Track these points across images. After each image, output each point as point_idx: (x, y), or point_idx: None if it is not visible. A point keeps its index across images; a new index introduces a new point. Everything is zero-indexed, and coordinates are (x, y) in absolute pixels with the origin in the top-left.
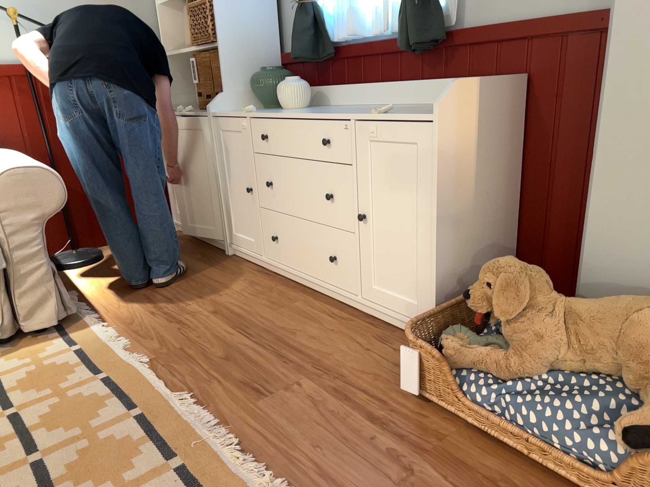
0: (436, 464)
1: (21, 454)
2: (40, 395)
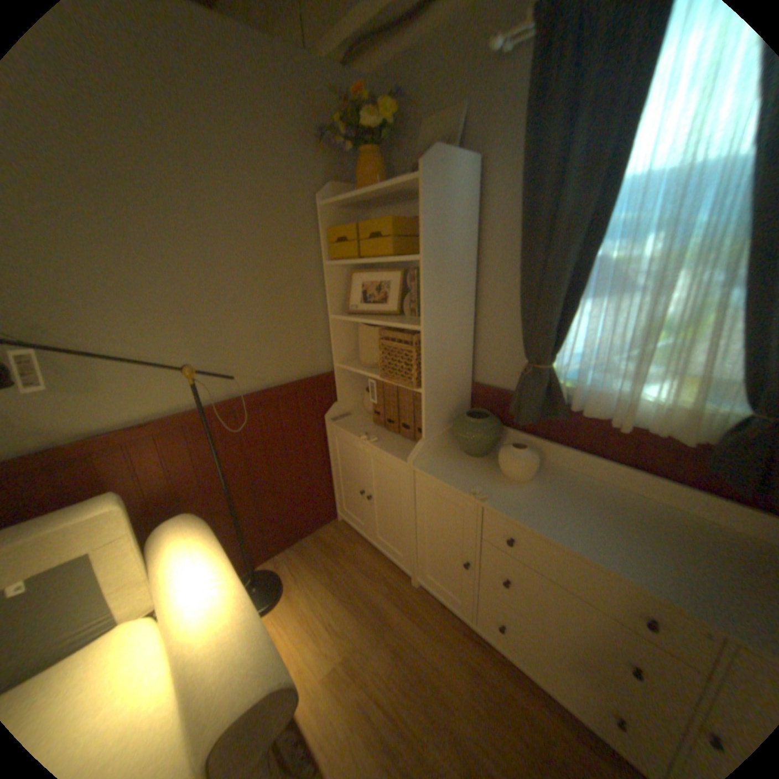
0: None
1: None
2: None
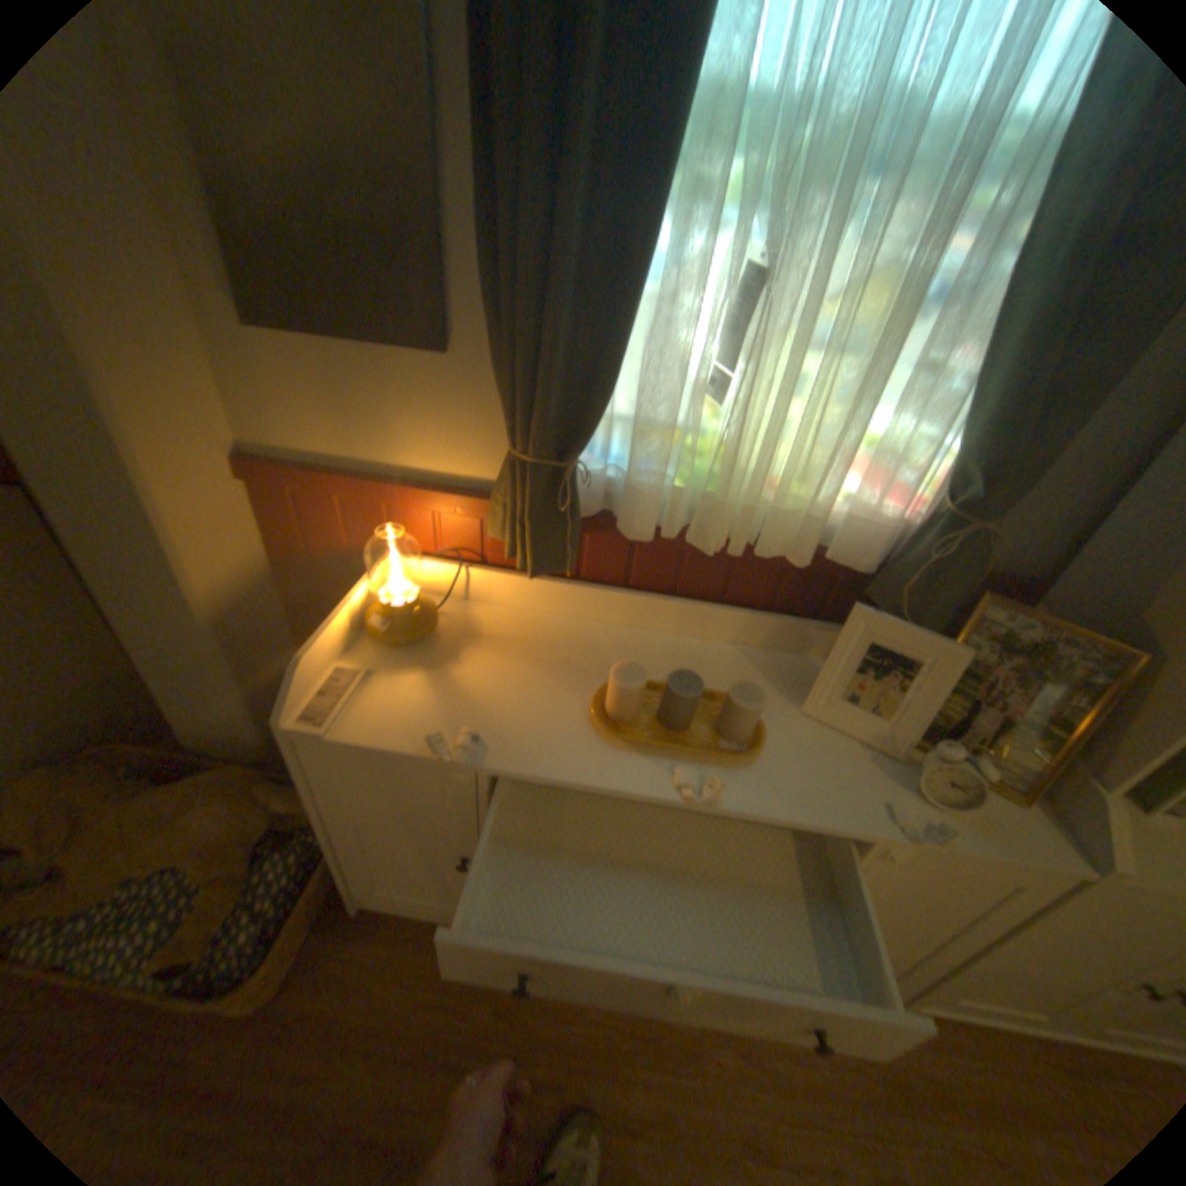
0: None
1: None
2: None
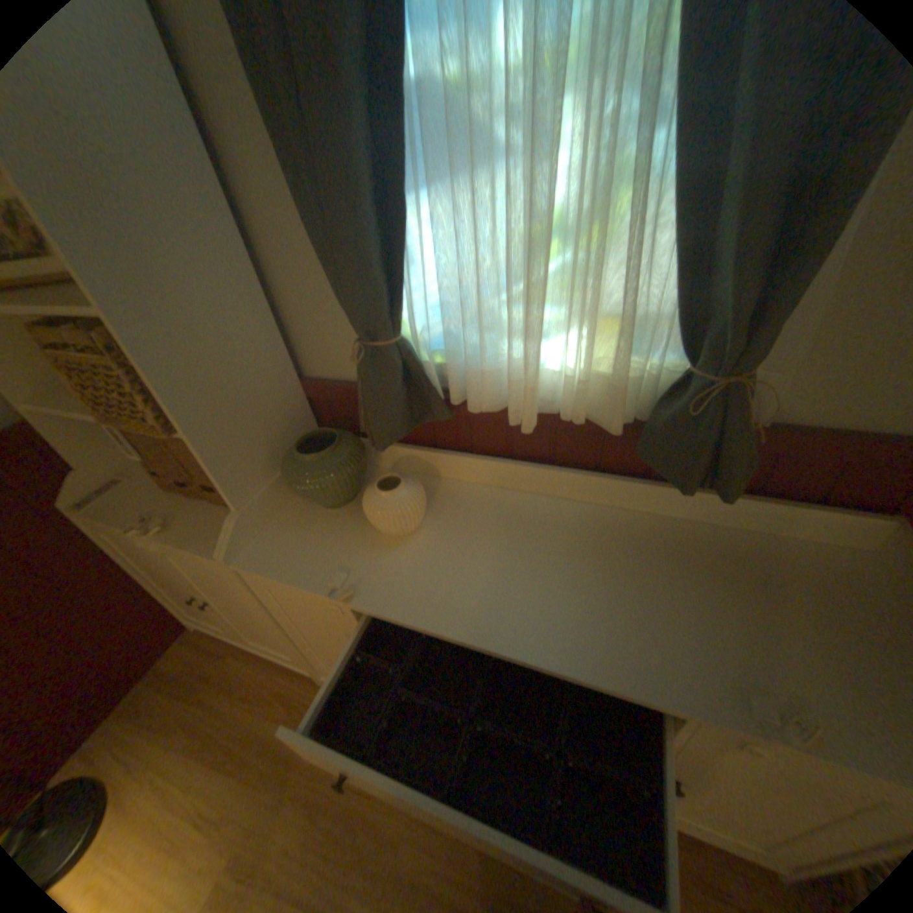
0: None
1: None
2: None
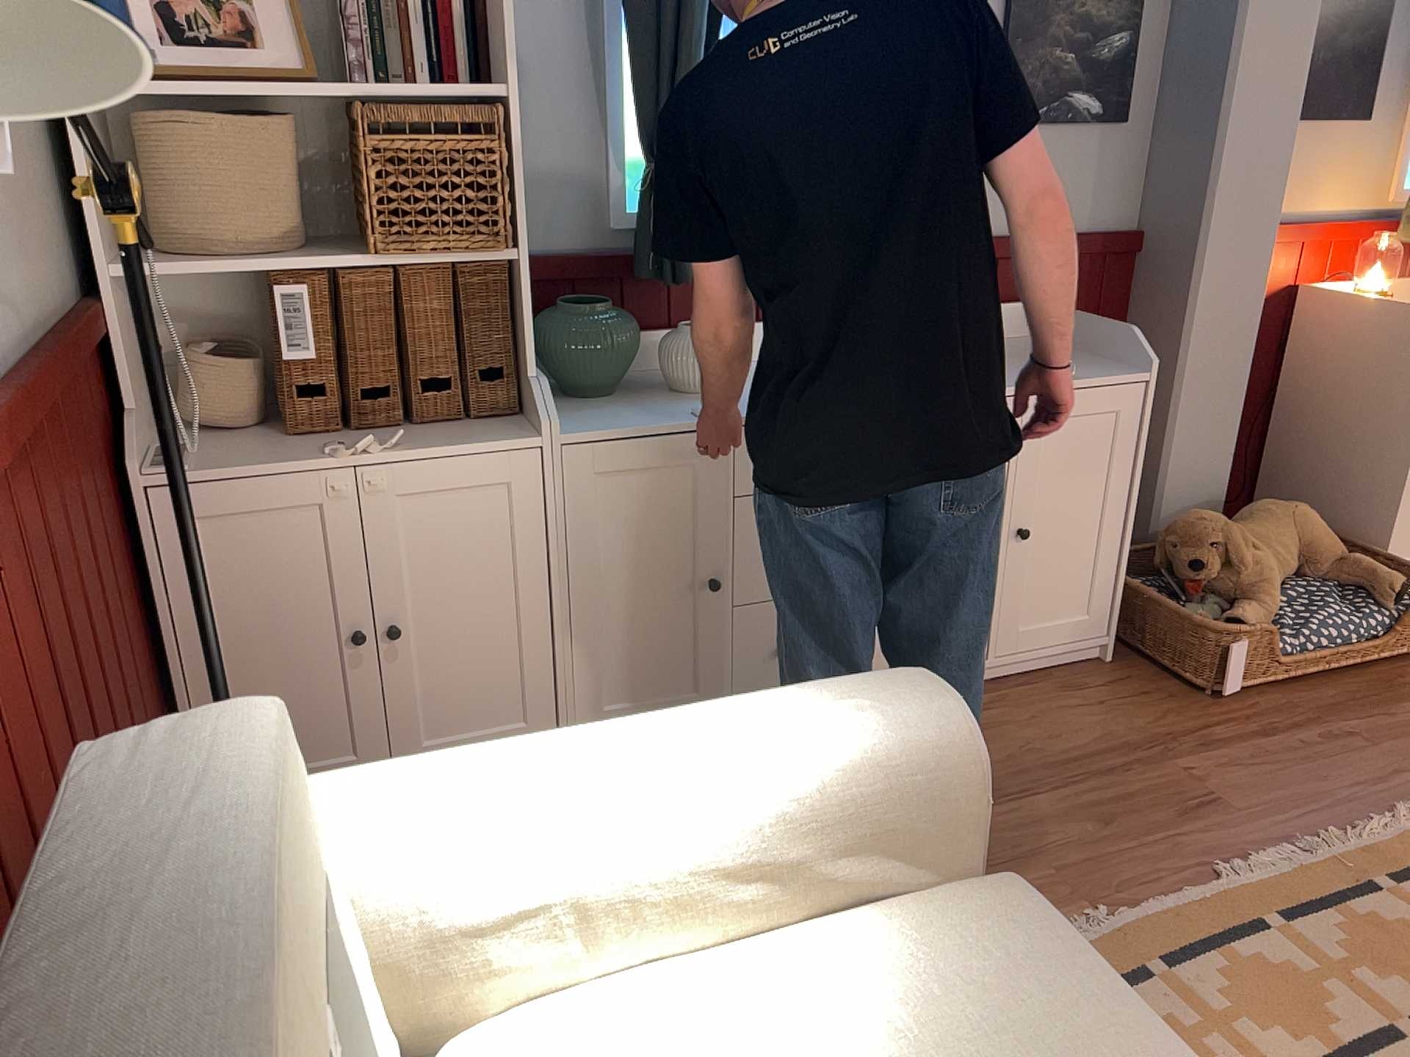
0: (1337, 718)
1: (1402, 1052)
2: (1222, 1054)
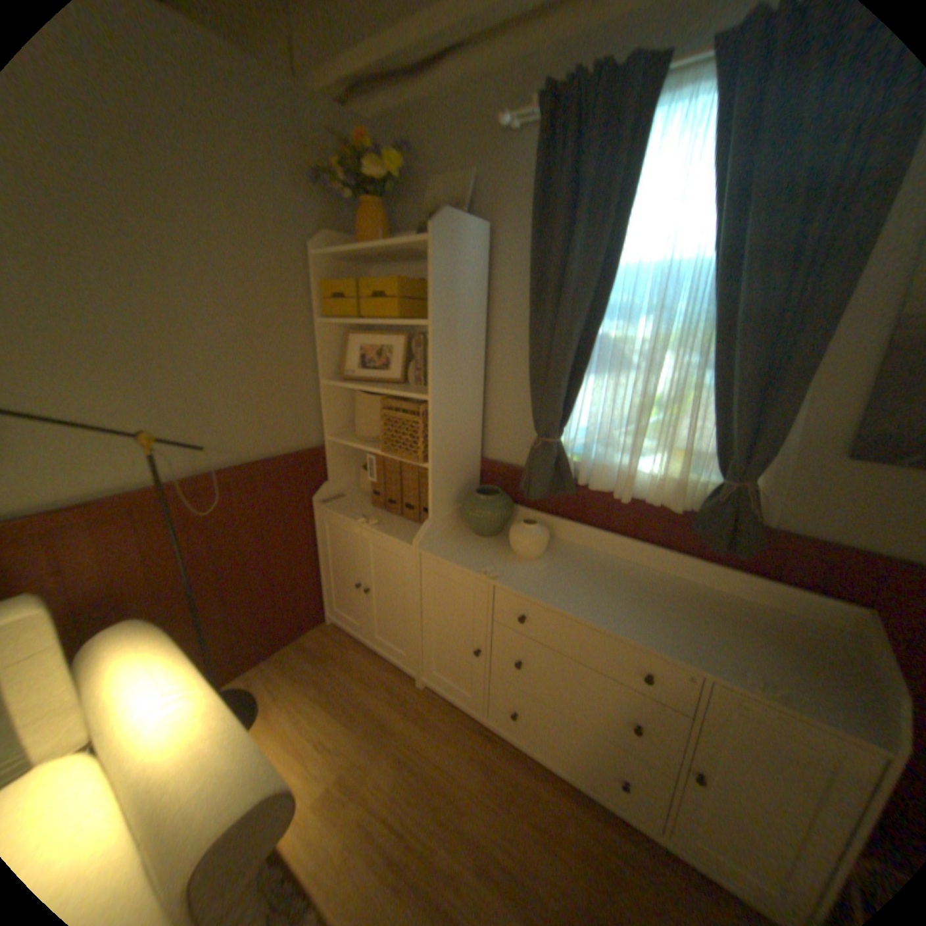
0: None
1: None
2: None
